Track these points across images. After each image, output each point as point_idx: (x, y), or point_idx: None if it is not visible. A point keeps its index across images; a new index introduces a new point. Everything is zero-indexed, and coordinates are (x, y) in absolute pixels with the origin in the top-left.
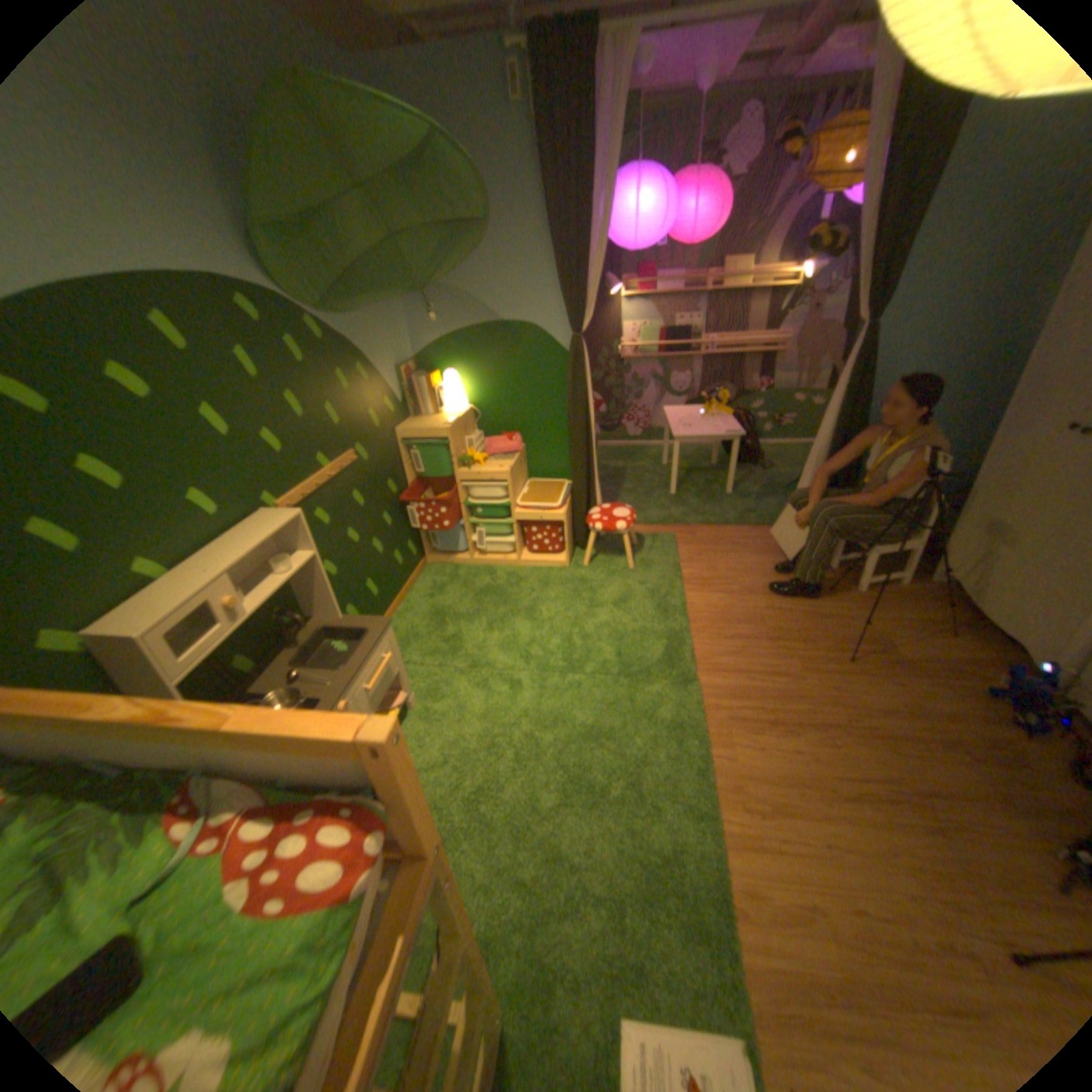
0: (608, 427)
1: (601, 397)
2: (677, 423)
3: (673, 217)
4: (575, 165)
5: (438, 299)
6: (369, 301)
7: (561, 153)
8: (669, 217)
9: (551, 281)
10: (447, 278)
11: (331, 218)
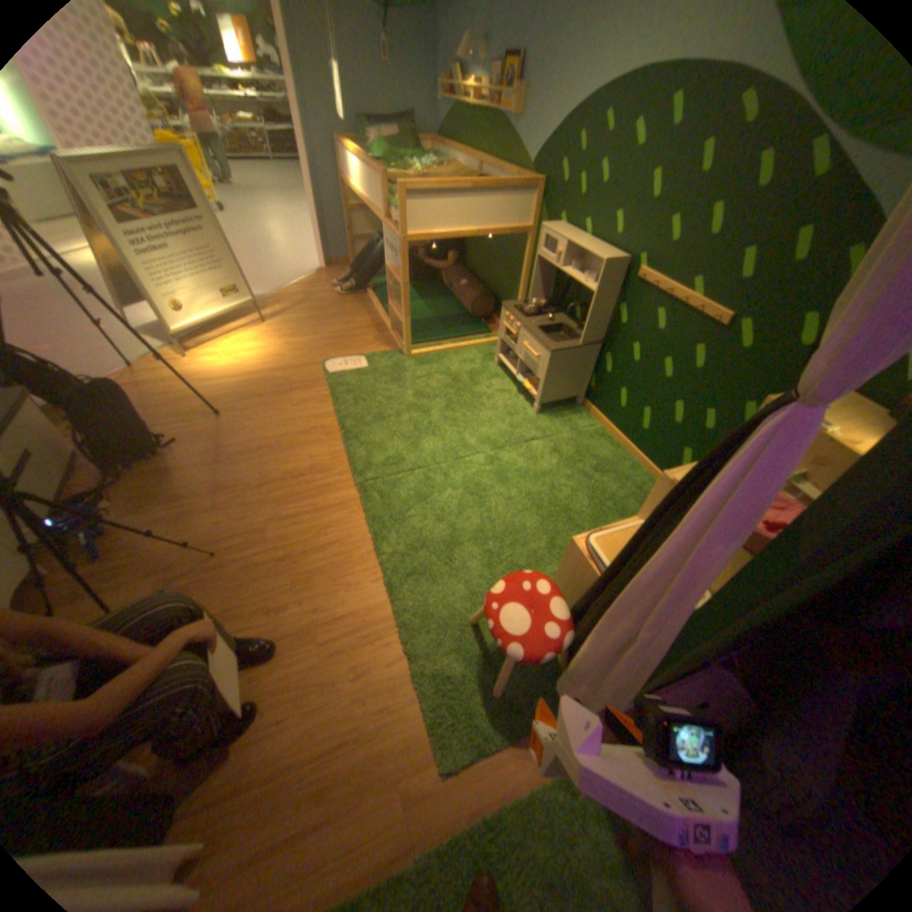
0: None
1: None
2: None
3: None
4: None
5: None
6: None
7: None
8: None
9: None
10: None
11: None
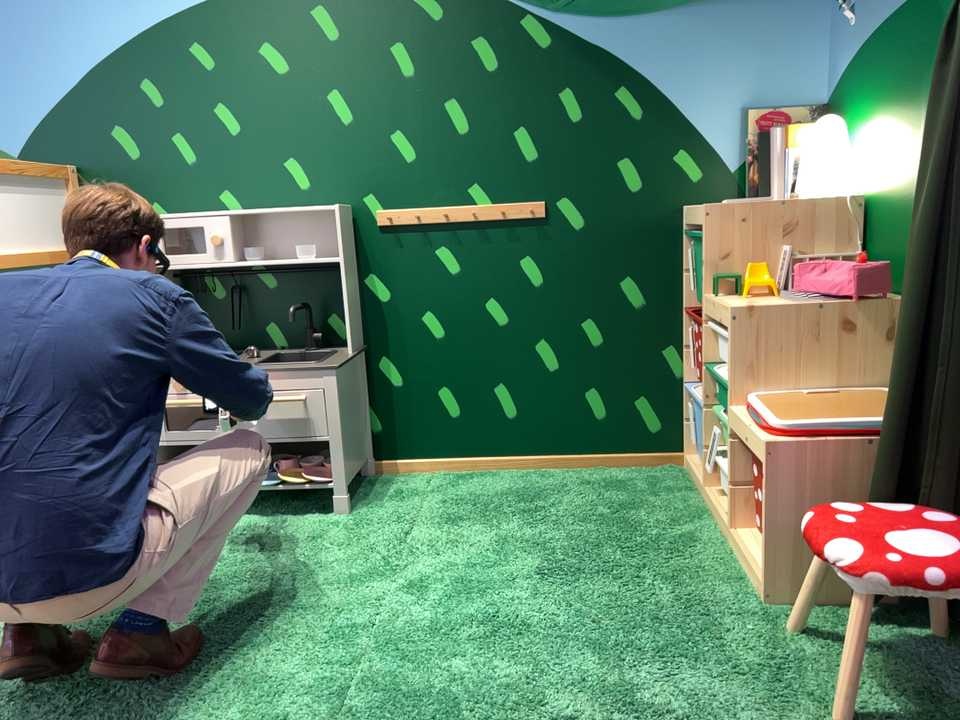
0: None
1: None
2: None
3: None
4: None
5: None
6: None
7: None
8: None
9: None
10: None
11: None
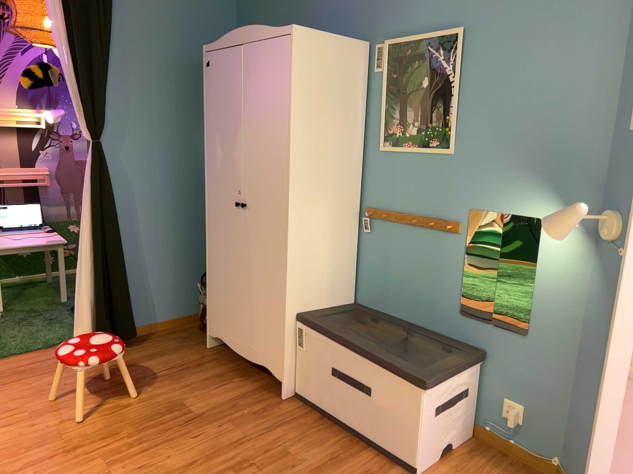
0: None
1: None
2: None
3: None
4: None
5: None
6: None
7: None
8: None
9: None
10: None
11: None
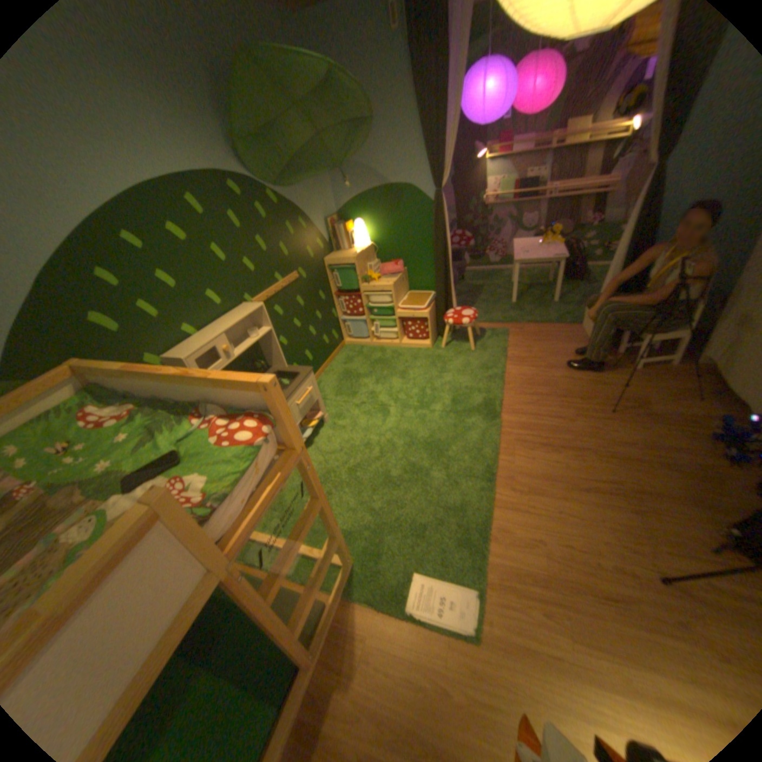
0: (475, 256)
1: (470, 234)
2: (519, 251)
3: (512, 96)
4: (434, 69)
5: (350, 172)
6: (305, 178)
7: (424, 62)
8: (508, 97)
9: (422, 153)
10: (355, 157)
11: (279, 128)
